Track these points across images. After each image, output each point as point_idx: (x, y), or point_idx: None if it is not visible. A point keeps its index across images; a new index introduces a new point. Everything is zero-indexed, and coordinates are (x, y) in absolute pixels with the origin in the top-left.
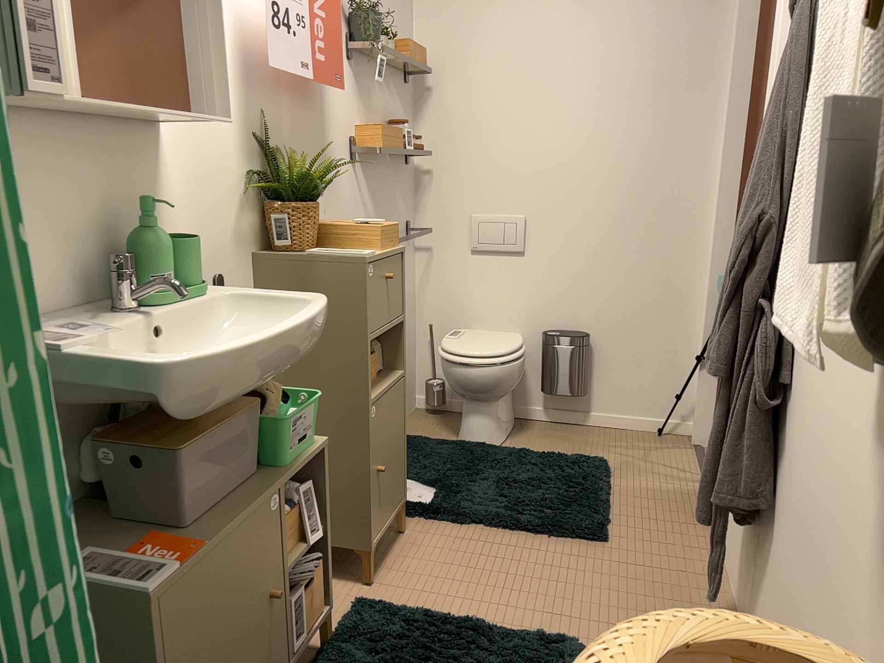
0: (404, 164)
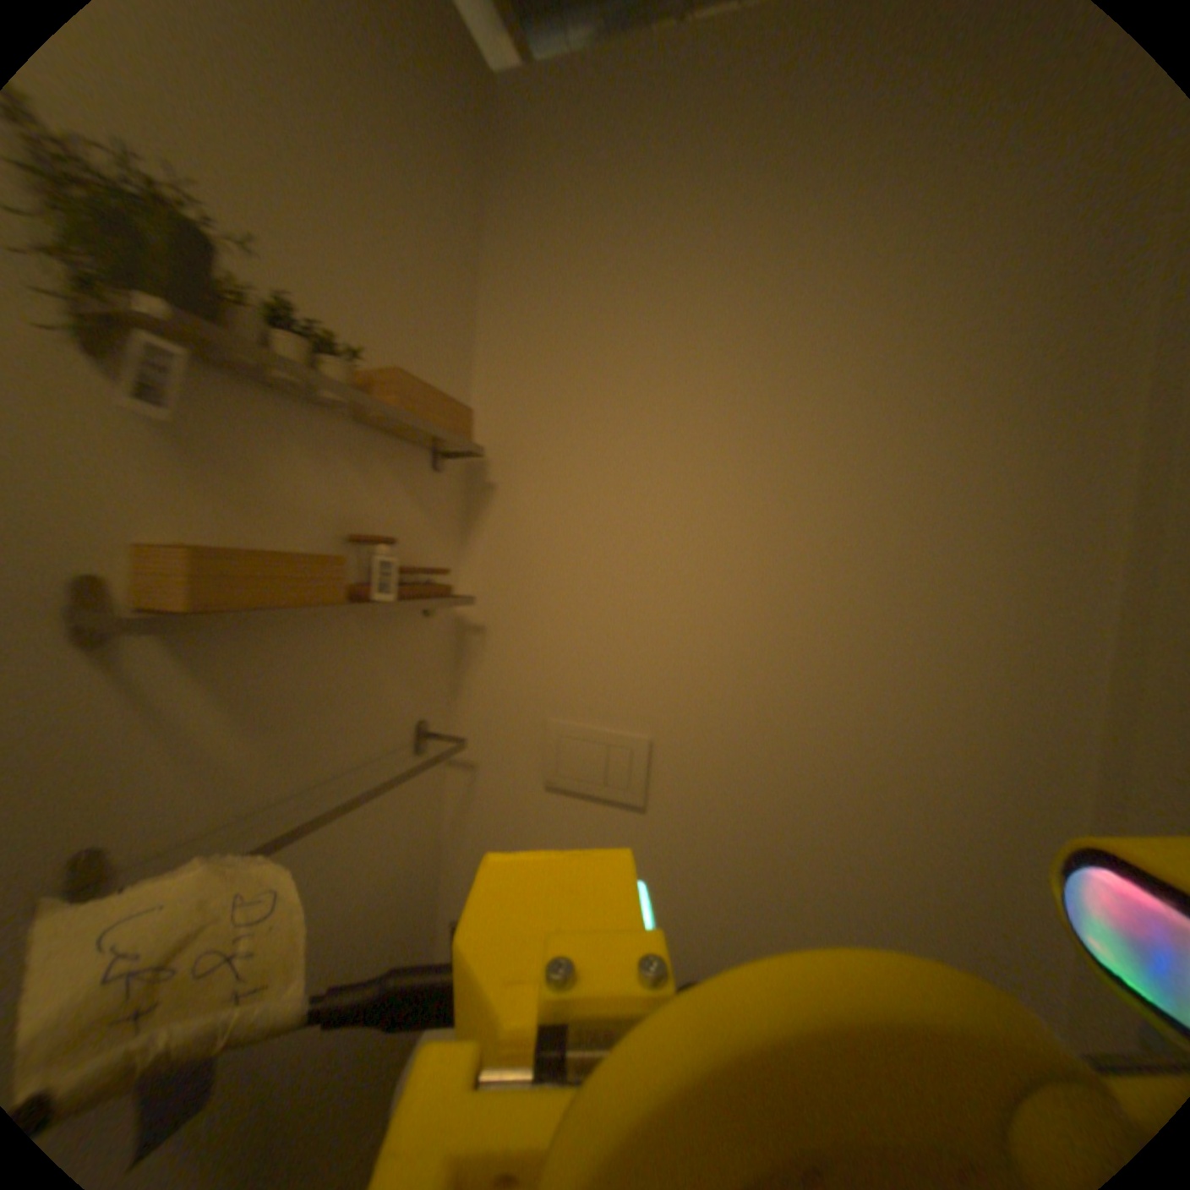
0: (422, 609)
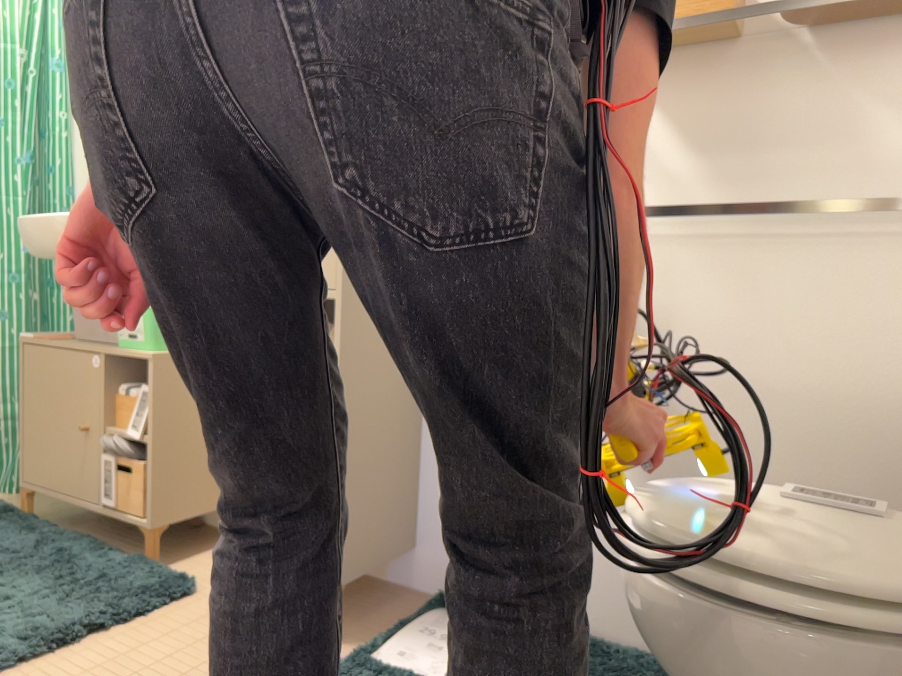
0: None
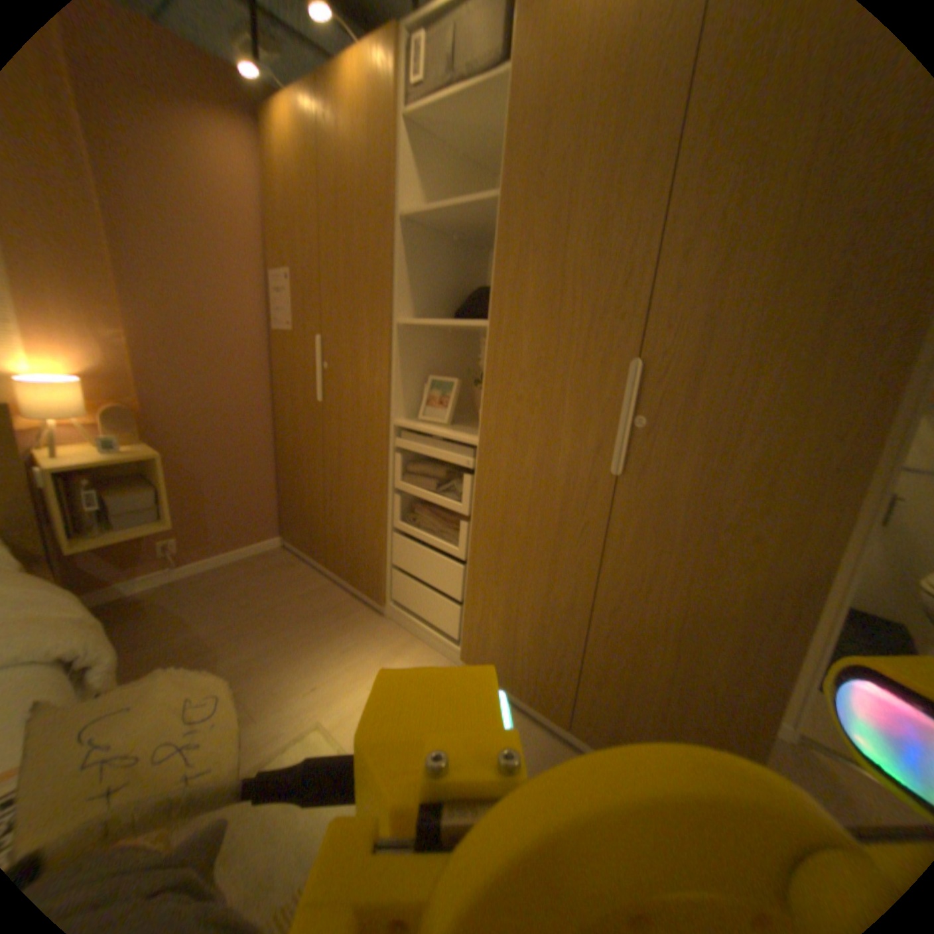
0: None
